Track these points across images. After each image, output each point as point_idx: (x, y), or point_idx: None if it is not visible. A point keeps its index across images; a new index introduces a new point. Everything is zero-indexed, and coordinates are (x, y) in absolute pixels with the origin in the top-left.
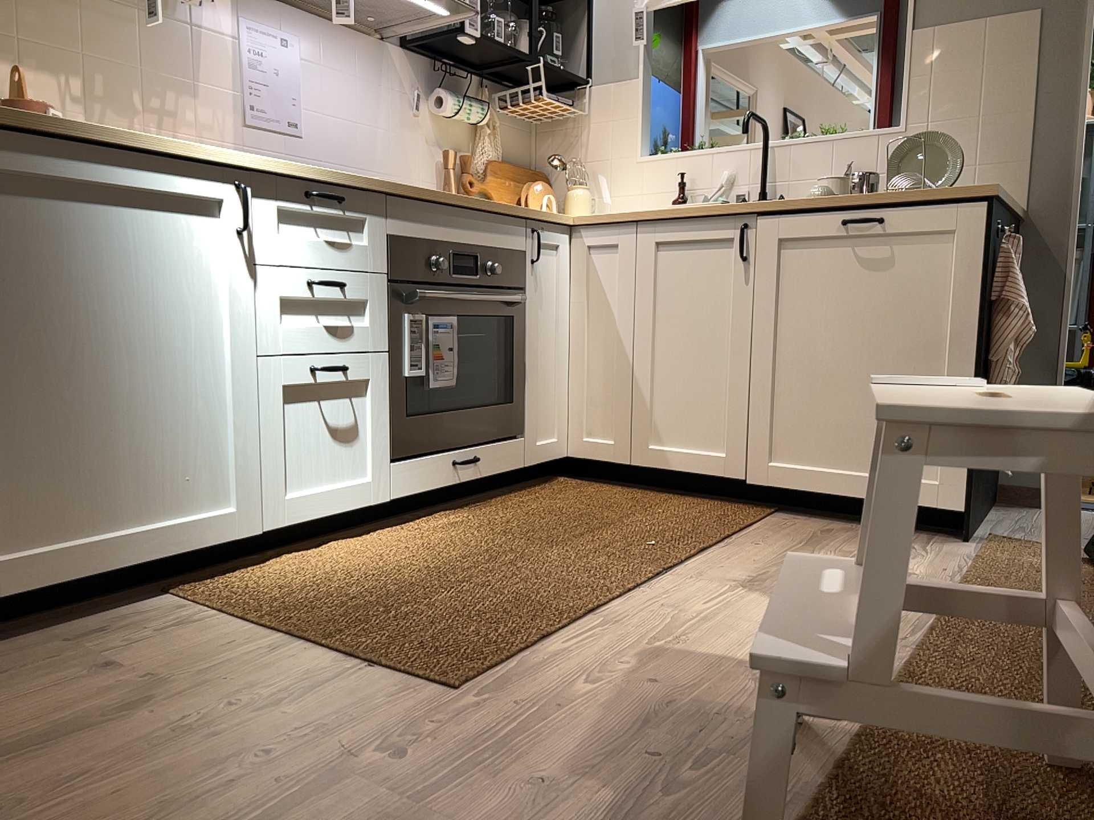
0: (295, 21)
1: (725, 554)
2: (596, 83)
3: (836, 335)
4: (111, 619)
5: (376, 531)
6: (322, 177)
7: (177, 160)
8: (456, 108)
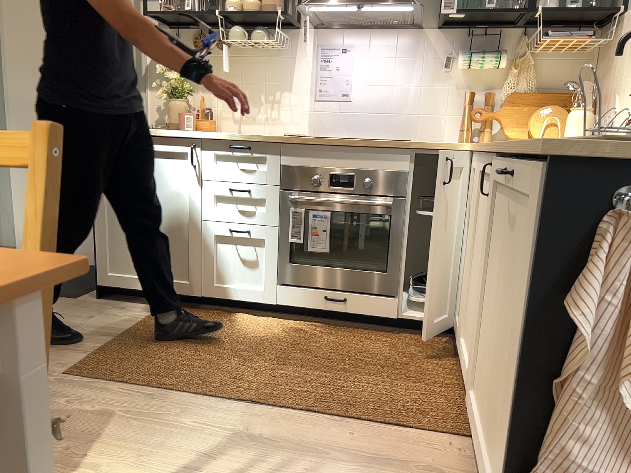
0: (350, 35)
1: (303, 424)
2: (628, 9)
3: (501, 296)
4: (135, 306)
5: (274, 319)
6: (235, 138)
7: (166, 138)
8: (464, 63)
